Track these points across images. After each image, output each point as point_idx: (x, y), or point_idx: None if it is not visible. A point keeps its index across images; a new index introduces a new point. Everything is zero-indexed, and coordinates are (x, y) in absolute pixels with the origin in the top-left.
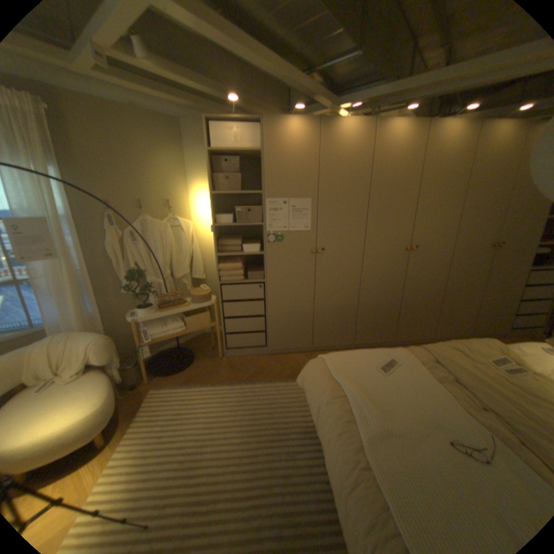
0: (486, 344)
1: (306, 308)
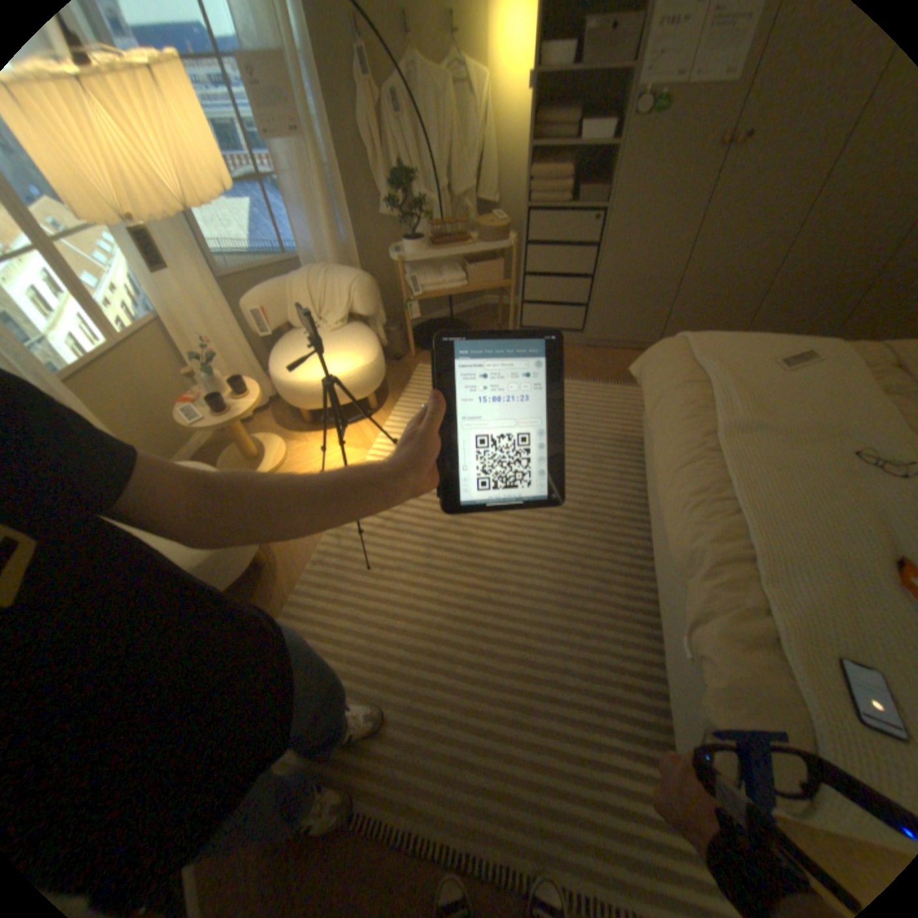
0: None
1: (669, 268)
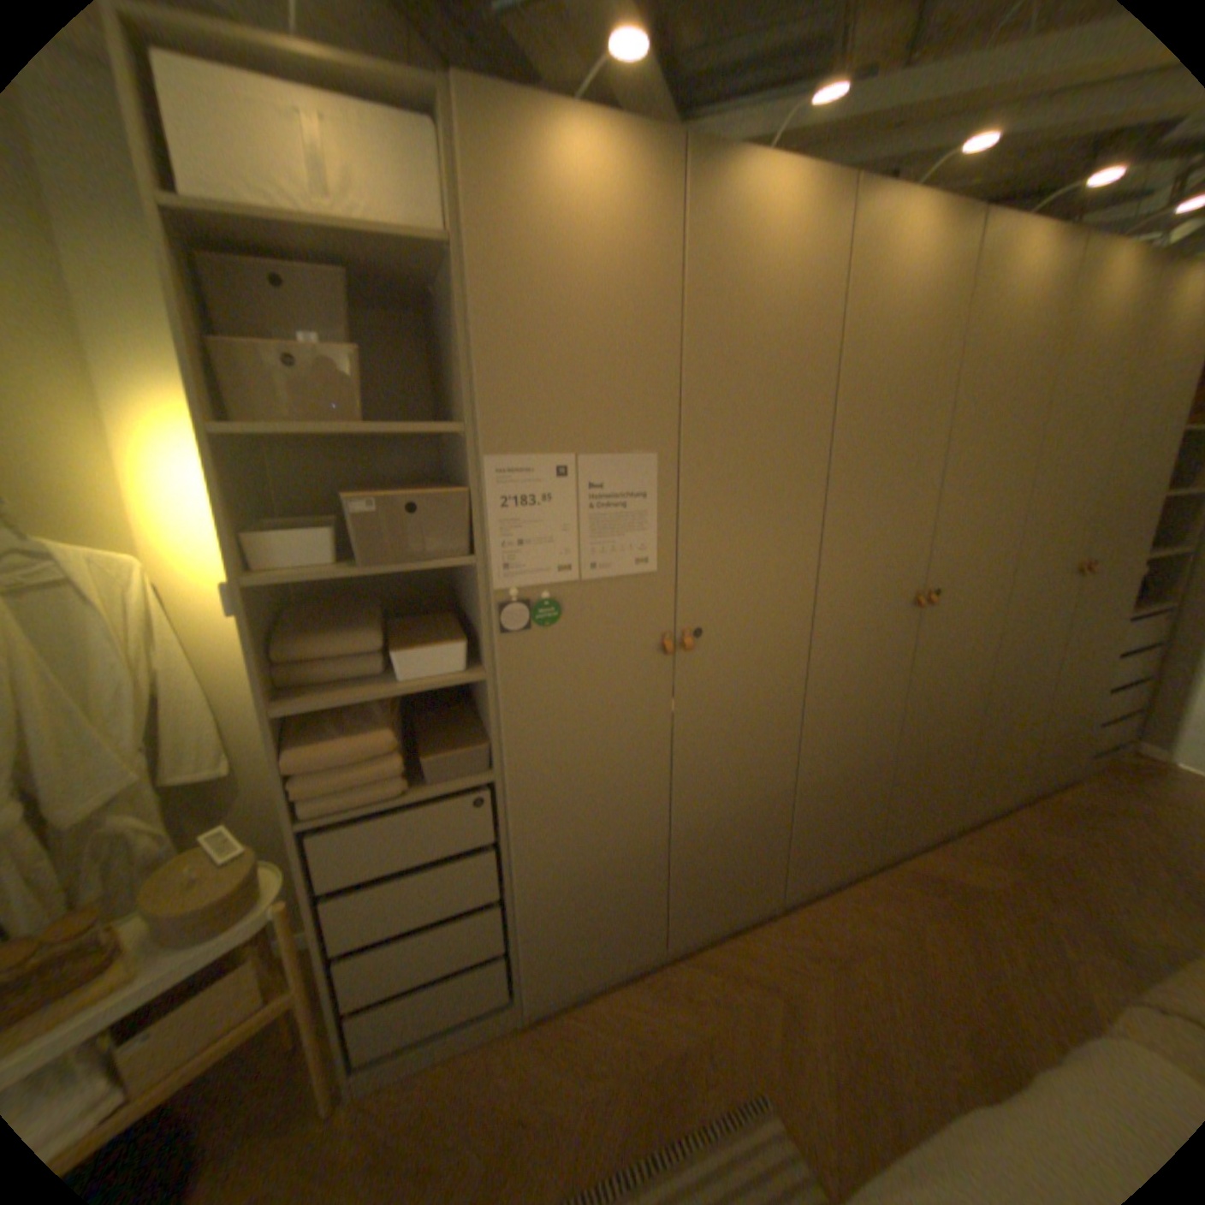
0: None
1: (647, 836)
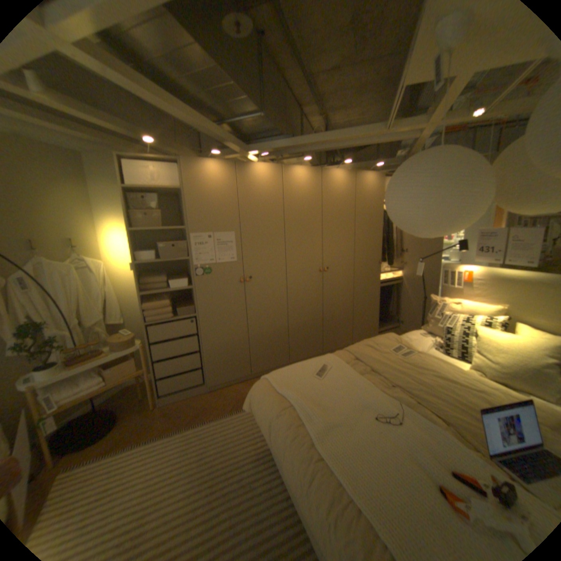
0: (386, 338)
1: (241, 336)
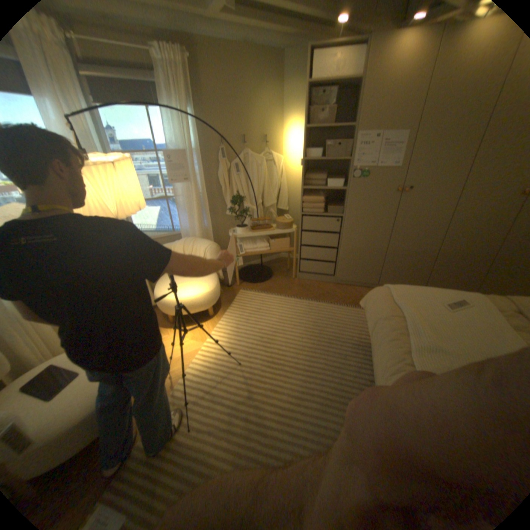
0: None
1: (381, 246)
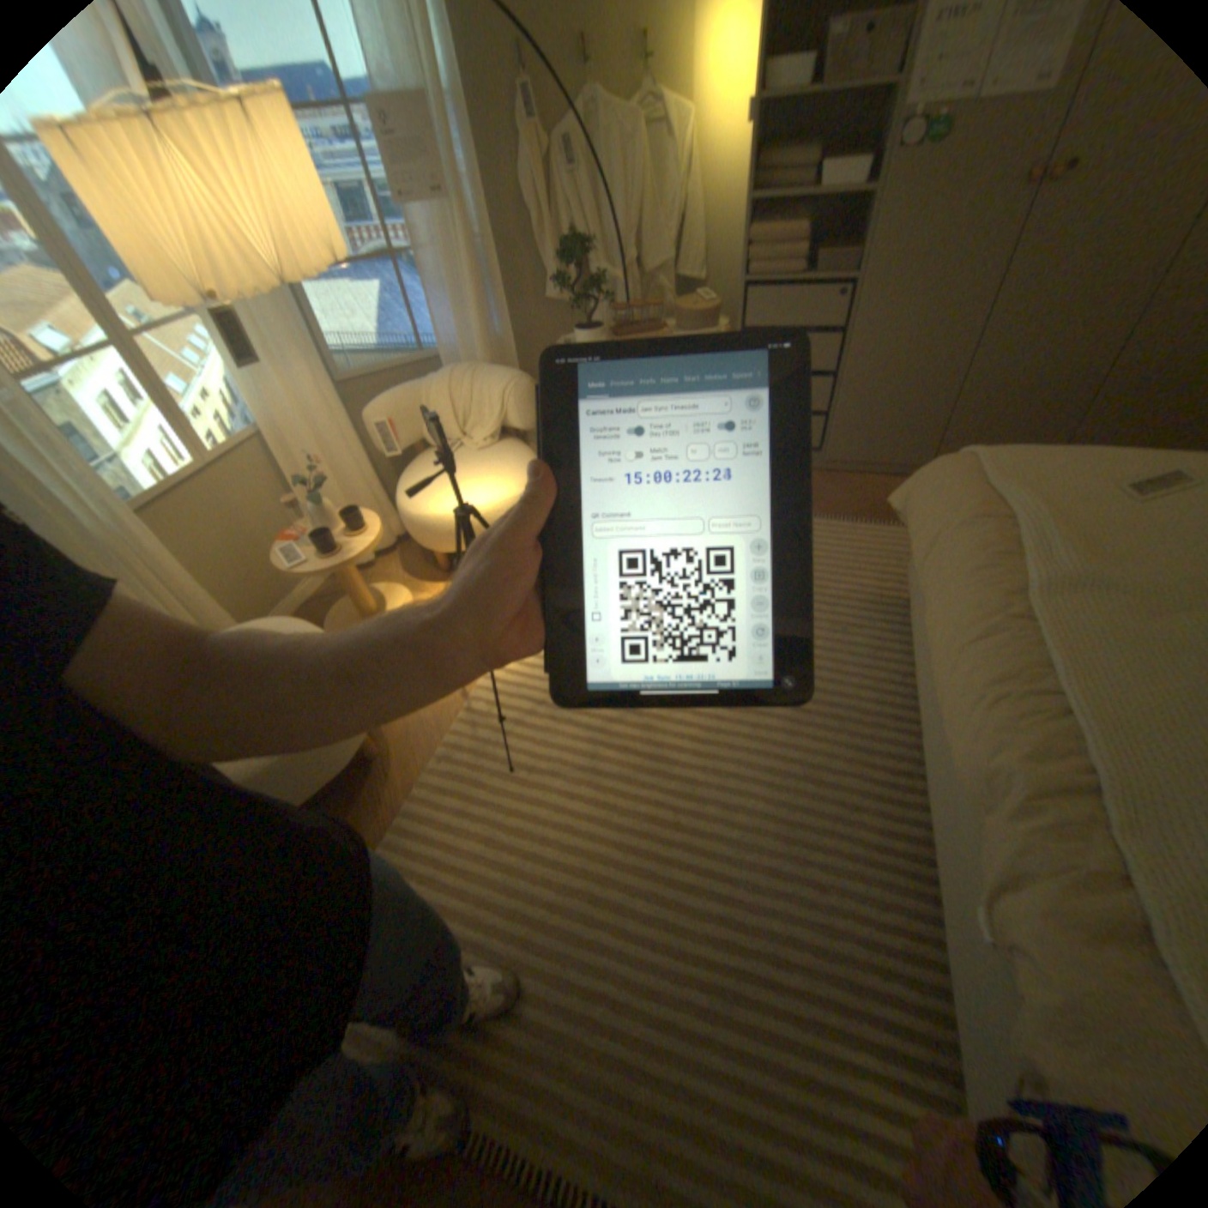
0: None
1: (948, 360)
